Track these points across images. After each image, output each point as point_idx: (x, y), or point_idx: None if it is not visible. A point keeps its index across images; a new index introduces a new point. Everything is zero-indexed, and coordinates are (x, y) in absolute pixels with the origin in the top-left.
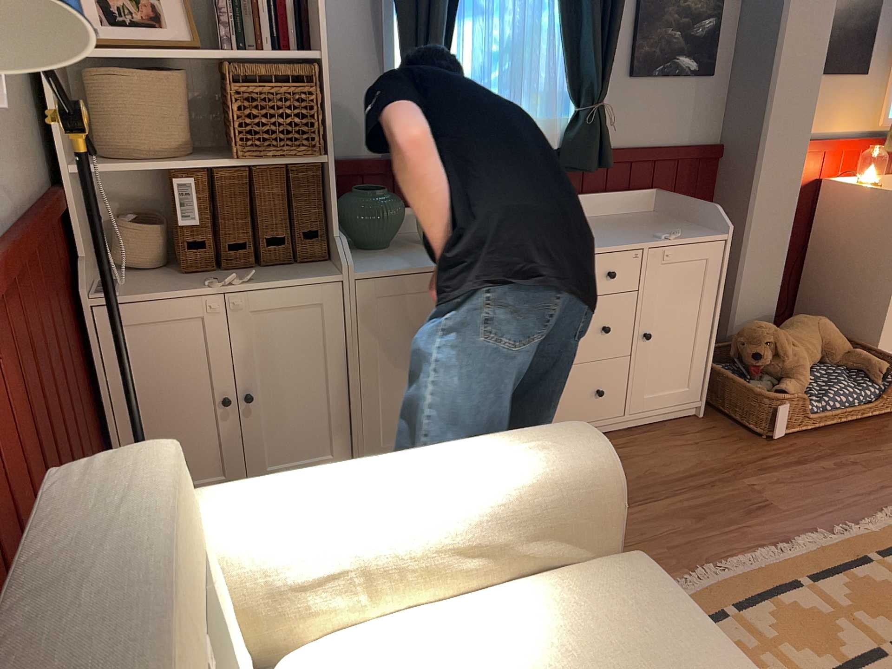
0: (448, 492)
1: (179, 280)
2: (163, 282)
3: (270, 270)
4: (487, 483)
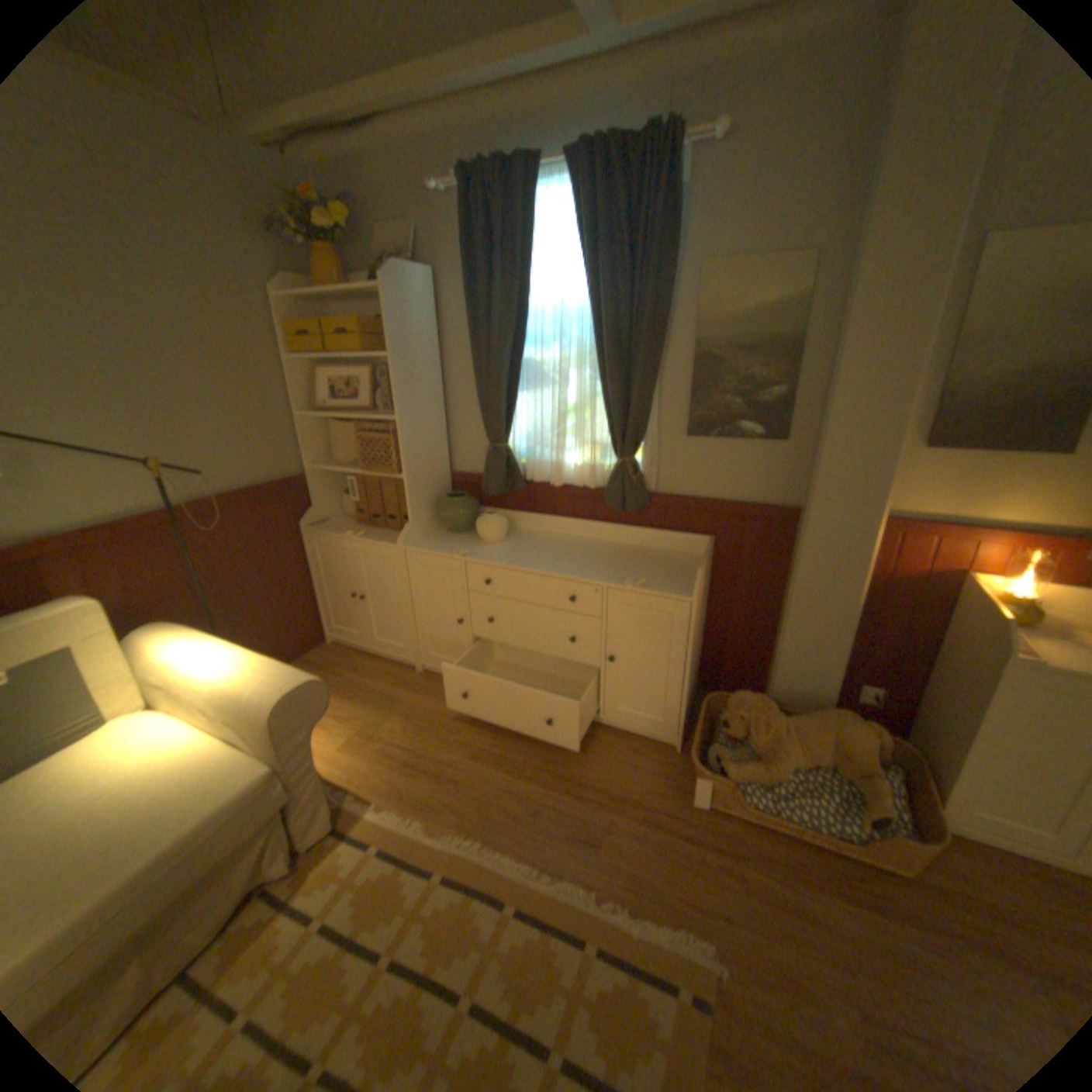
0: (207, 677)
1: (349, 527)
2: (342, 526)
3: (386, 533)
4: (221, 683)
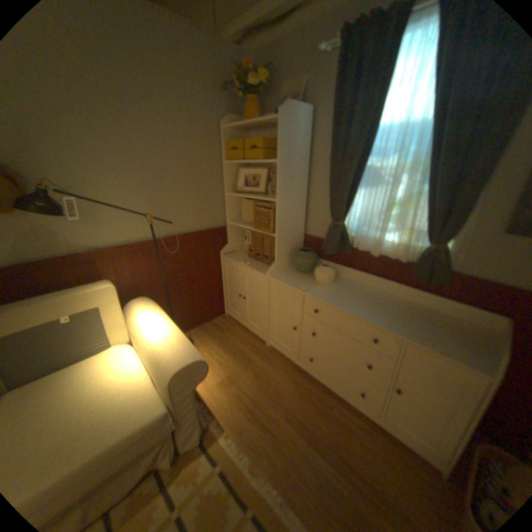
0: (151, 341)
1: (244, 258)
2: (241, 257)
3: (262, 265)
4: (155, 347)
